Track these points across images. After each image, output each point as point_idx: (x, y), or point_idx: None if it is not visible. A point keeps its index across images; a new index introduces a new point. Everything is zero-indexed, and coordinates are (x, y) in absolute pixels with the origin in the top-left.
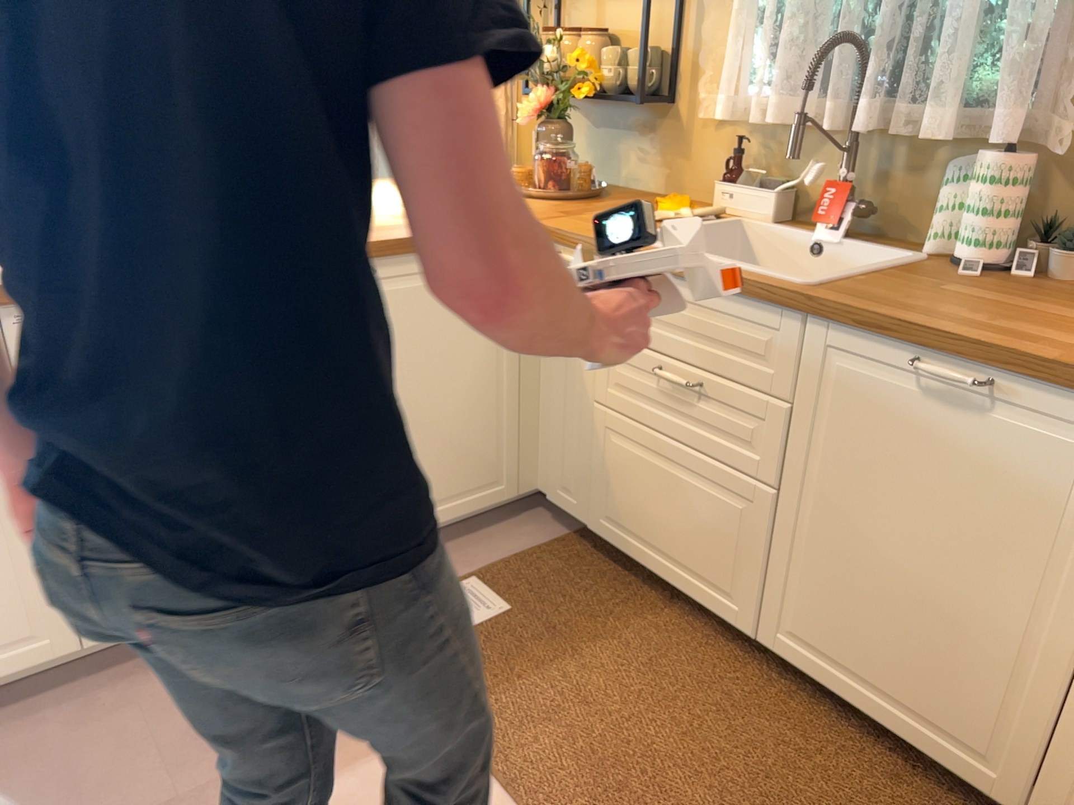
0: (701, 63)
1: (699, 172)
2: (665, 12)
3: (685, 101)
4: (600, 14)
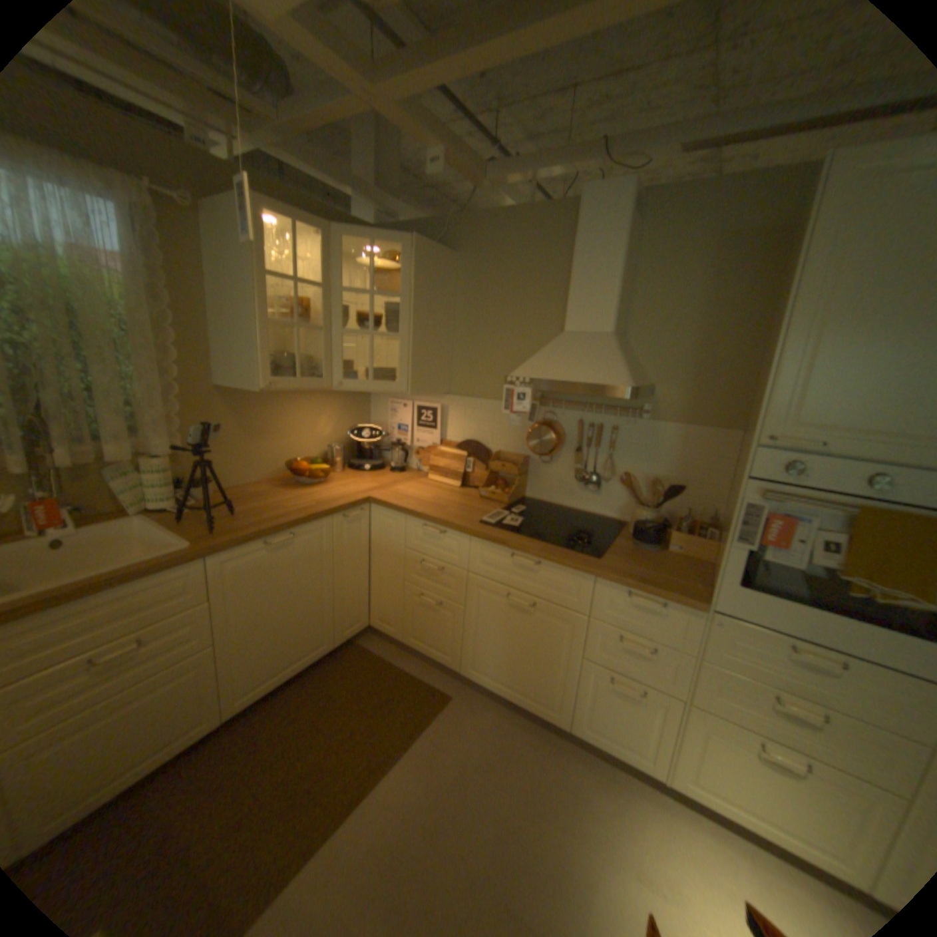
0: None
1: None
2: None
3: None
4: None
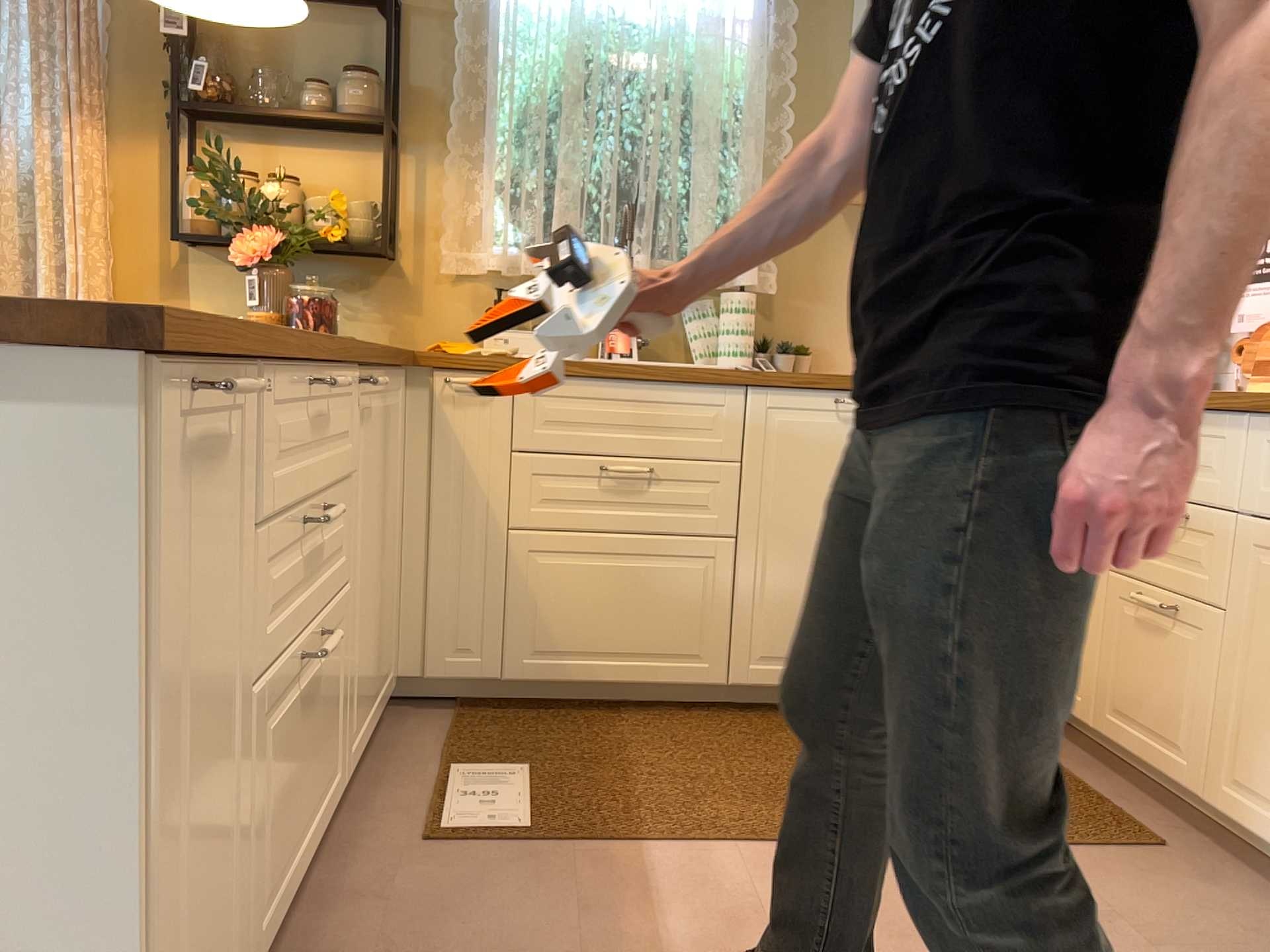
0: (446, 220)
1: (440, 324)
2: (378, 170)
3: (413, 256)
4: (277, 163)
